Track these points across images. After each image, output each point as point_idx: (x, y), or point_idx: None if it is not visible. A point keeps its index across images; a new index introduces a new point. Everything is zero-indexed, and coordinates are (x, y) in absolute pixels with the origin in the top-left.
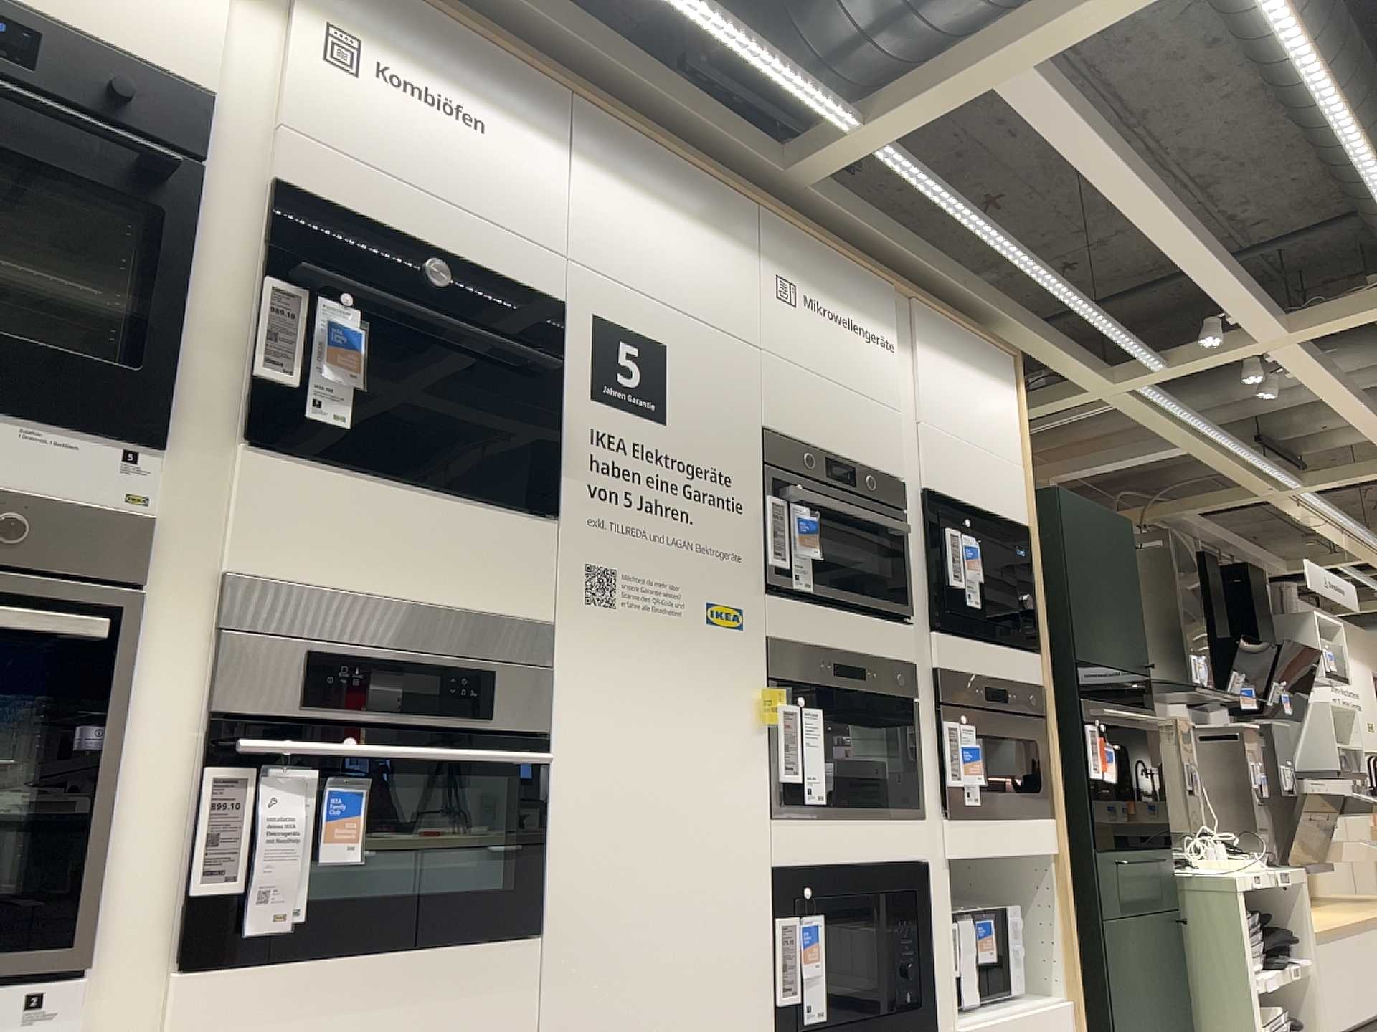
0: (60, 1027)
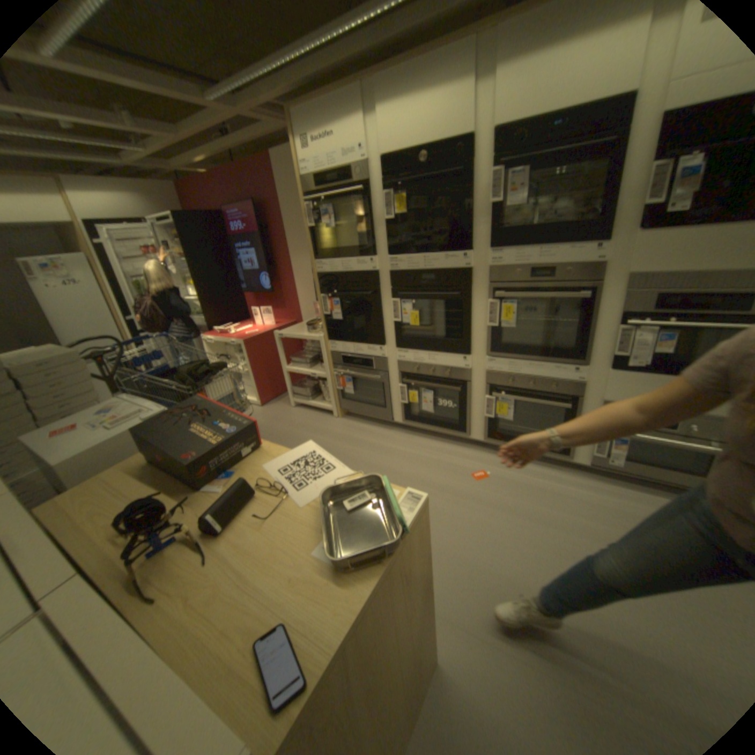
0: (583, 373)
